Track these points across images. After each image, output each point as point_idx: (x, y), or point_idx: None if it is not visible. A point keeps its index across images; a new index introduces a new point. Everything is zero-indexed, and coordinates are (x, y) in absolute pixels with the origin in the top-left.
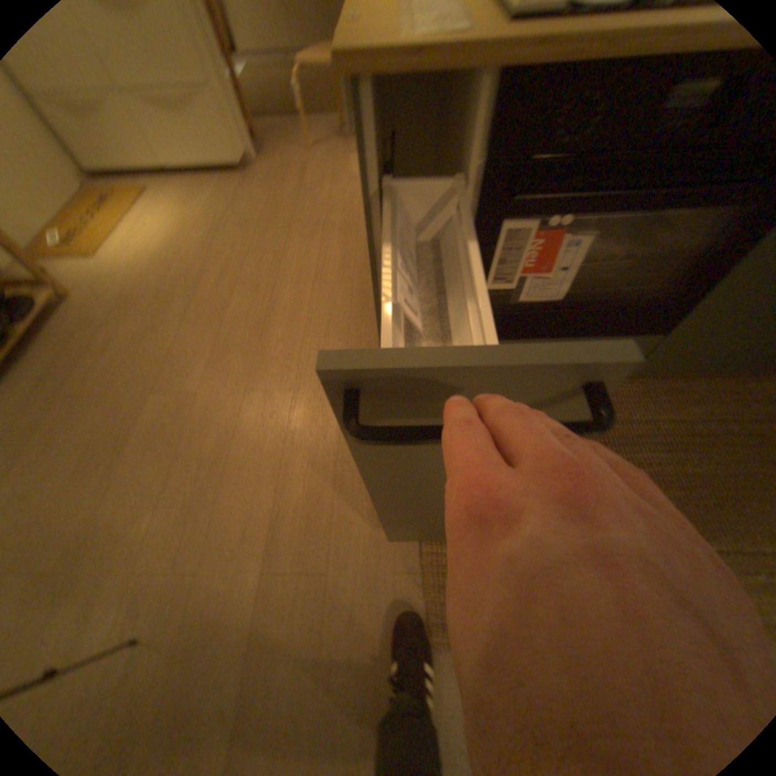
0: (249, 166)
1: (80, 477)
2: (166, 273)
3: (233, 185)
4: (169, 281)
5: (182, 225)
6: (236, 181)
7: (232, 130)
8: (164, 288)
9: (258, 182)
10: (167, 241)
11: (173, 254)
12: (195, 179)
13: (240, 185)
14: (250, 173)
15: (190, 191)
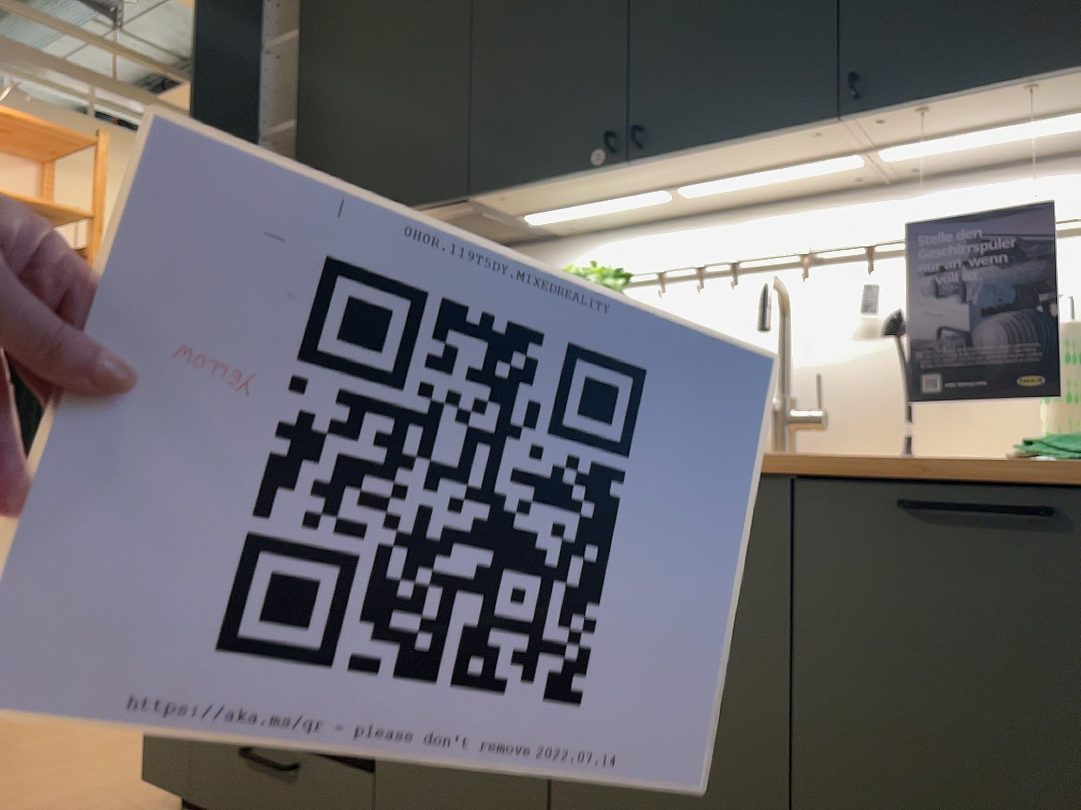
0: None
1: None
2: None
3: None
4: None
5: None
6: None
7: None
8: None
9: None
10: None
11: None
12: None
13: None
14: None
15: None
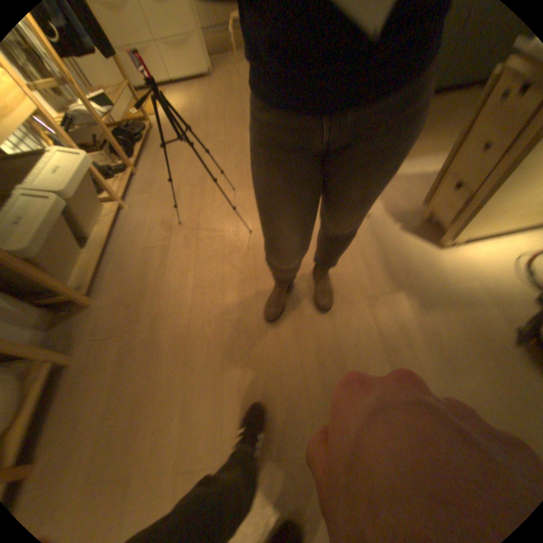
0: (210, 73)
1: (190, 164)
2: (191, 112)
3: (205, 80)
4: (194, 113)
5: (189, 97)
6: (206, 79)
7: (203, 53)
8: (192, 116)
9: (217, 77)
10: (185, 102)
11: (190, 106)
12: (186, 81)
13: (209, 80)
14: (212, 75)
15: (186, 86)
